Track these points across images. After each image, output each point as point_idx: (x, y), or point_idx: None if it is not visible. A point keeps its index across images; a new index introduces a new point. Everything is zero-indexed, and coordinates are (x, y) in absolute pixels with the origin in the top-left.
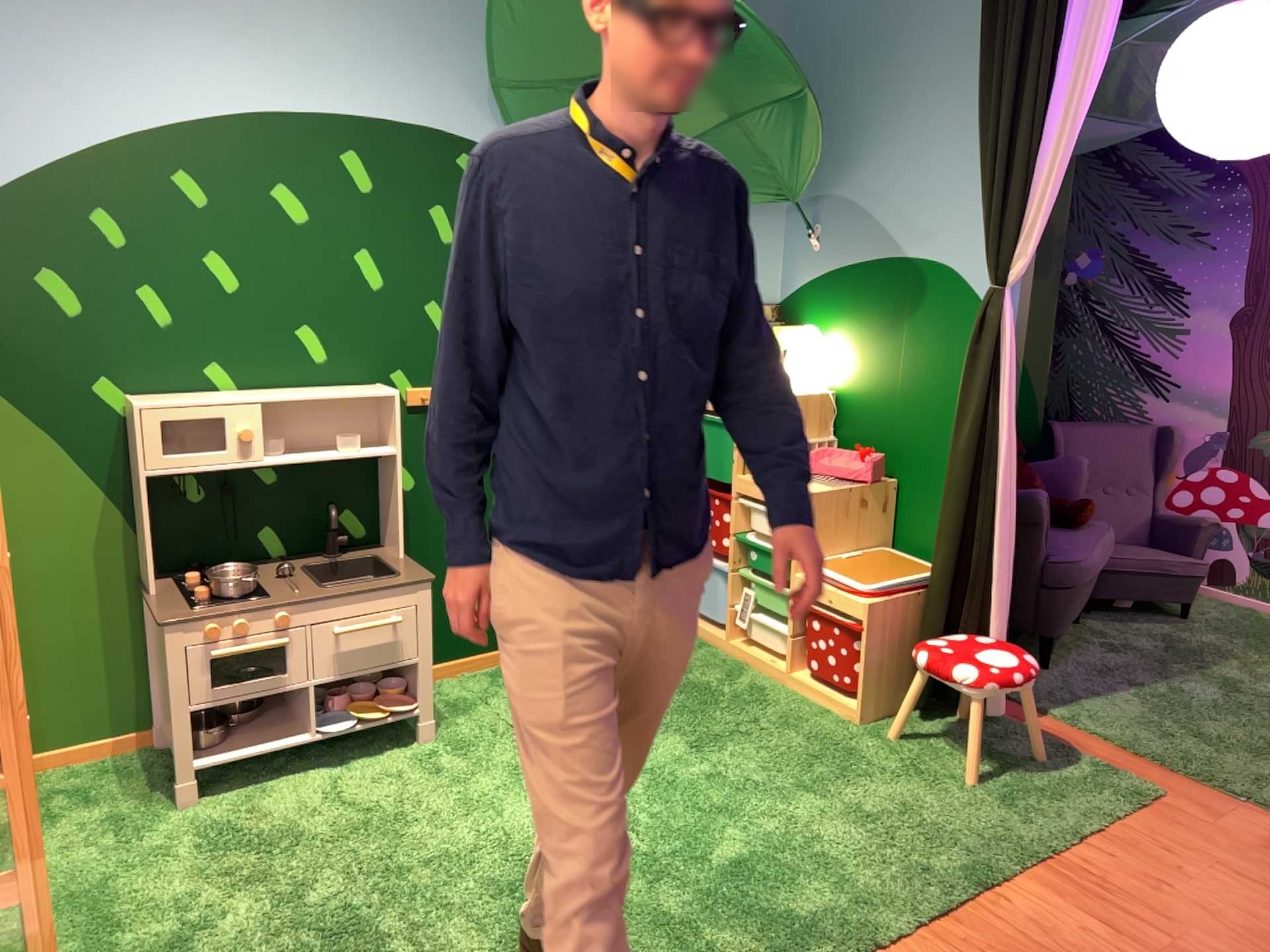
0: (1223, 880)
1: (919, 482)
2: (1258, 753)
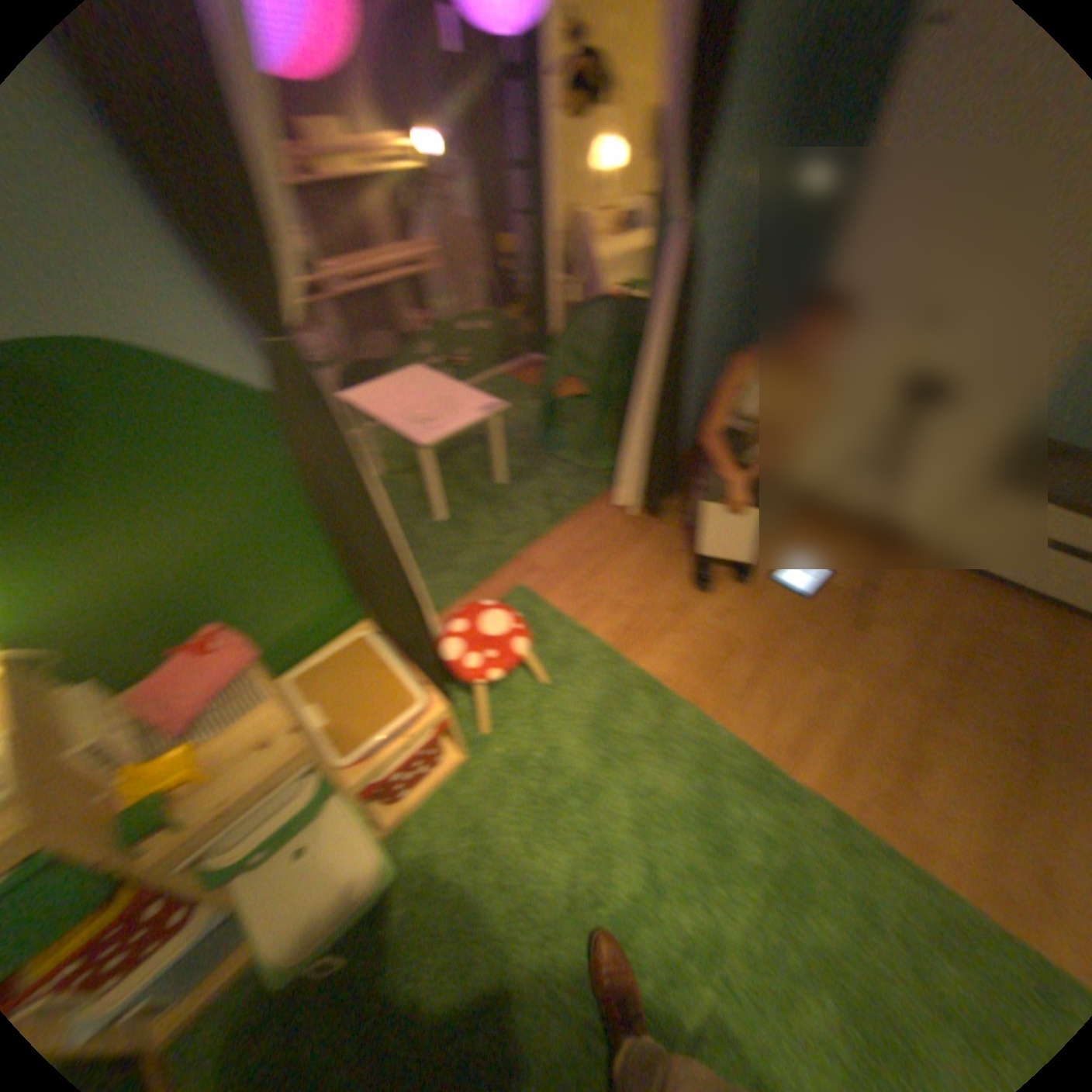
0: (602, 581)
1: (263, 604)
2: (470, 536)
